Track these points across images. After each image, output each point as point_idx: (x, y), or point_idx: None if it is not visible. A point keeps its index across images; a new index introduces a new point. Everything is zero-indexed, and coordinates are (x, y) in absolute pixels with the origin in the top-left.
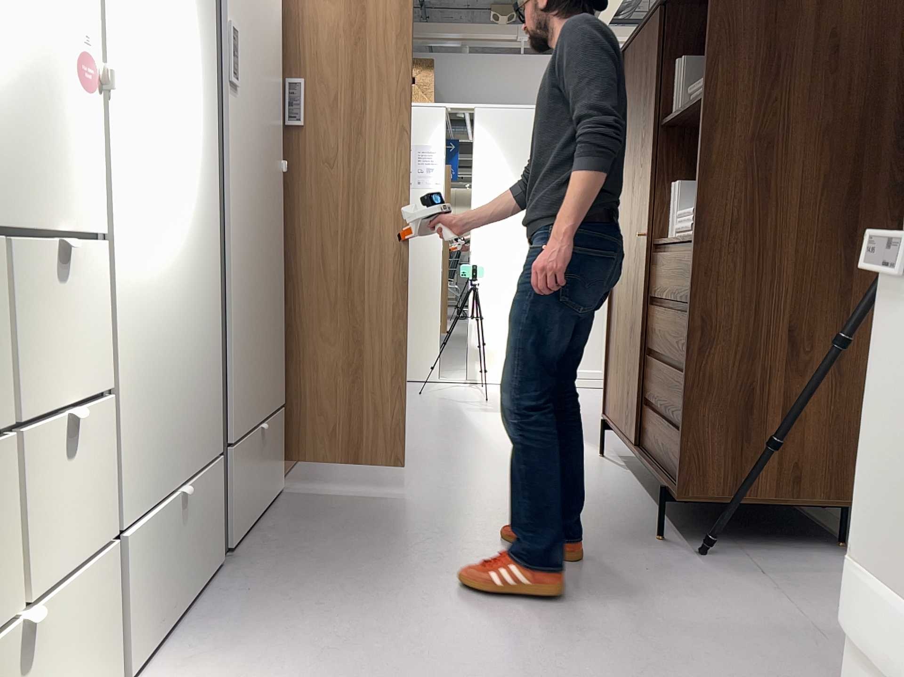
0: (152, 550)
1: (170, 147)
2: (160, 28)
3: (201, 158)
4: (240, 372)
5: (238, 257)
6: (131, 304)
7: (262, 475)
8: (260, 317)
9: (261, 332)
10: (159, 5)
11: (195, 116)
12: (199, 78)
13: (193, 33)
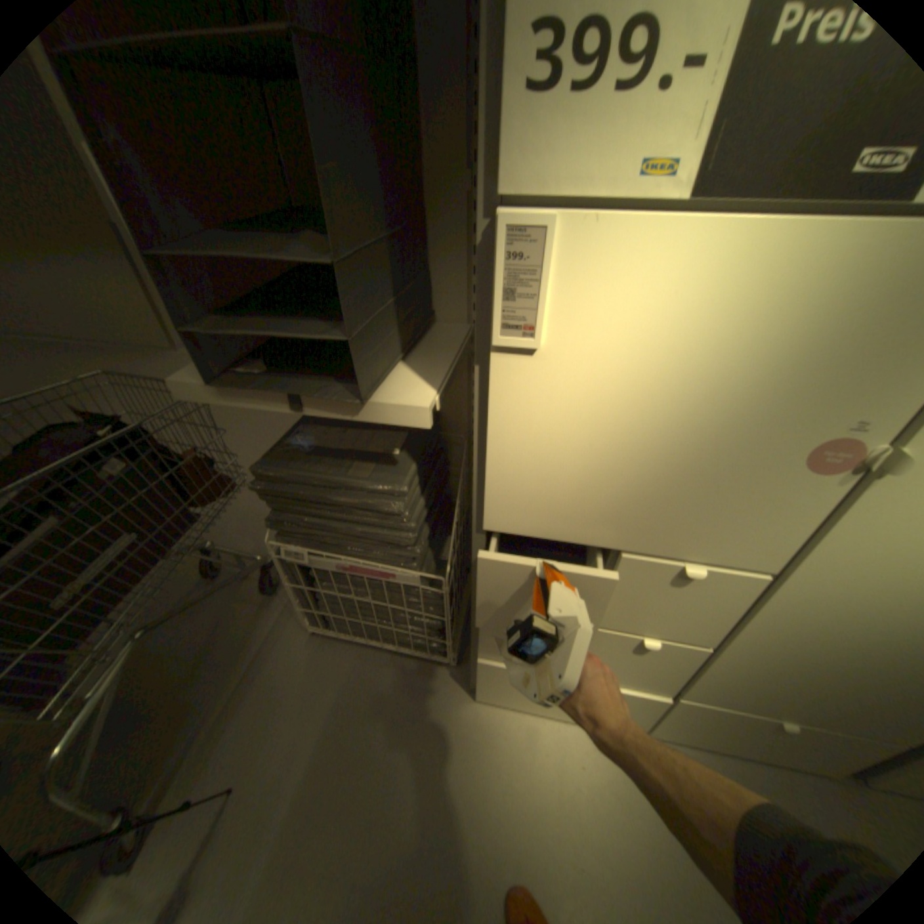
0: (722, 724)
1: None
2: None
3: None
4: None
5: None
6: (802, 623)
7: None
8: None
9: None
10: None
11: None
12: None
13: None
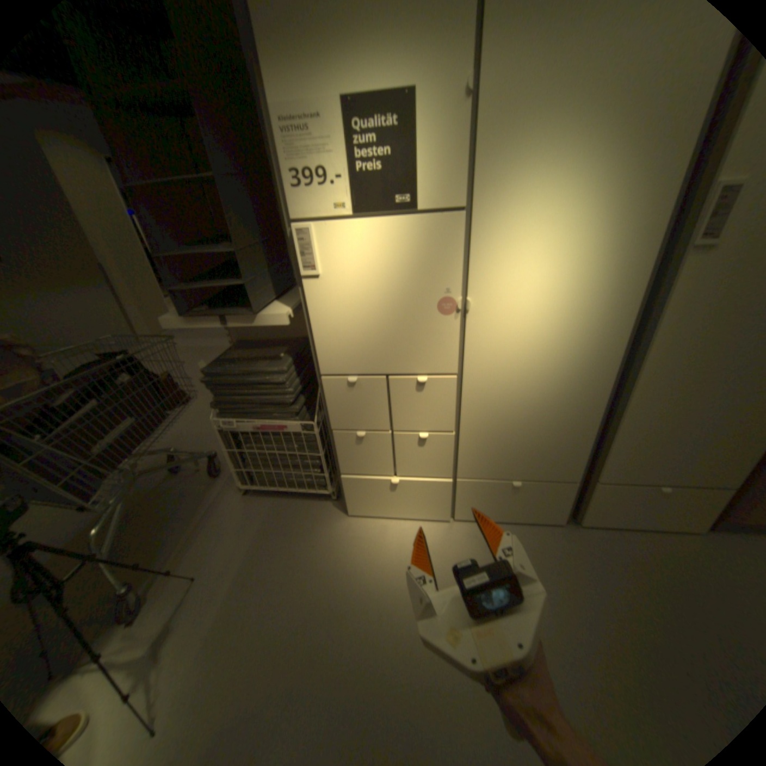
0: (484, 492)
1: (549, 322)
2: (550, 249)
3: (603, 321)
4: (633, 451)
5: (663, 382)
6: (482, 402)
7: (656, 513)
8: (705, 424)
9: (700, 434)
10: (554, 232)
11: (600, 293)
12: (620, 261)
13: (618, 228)
